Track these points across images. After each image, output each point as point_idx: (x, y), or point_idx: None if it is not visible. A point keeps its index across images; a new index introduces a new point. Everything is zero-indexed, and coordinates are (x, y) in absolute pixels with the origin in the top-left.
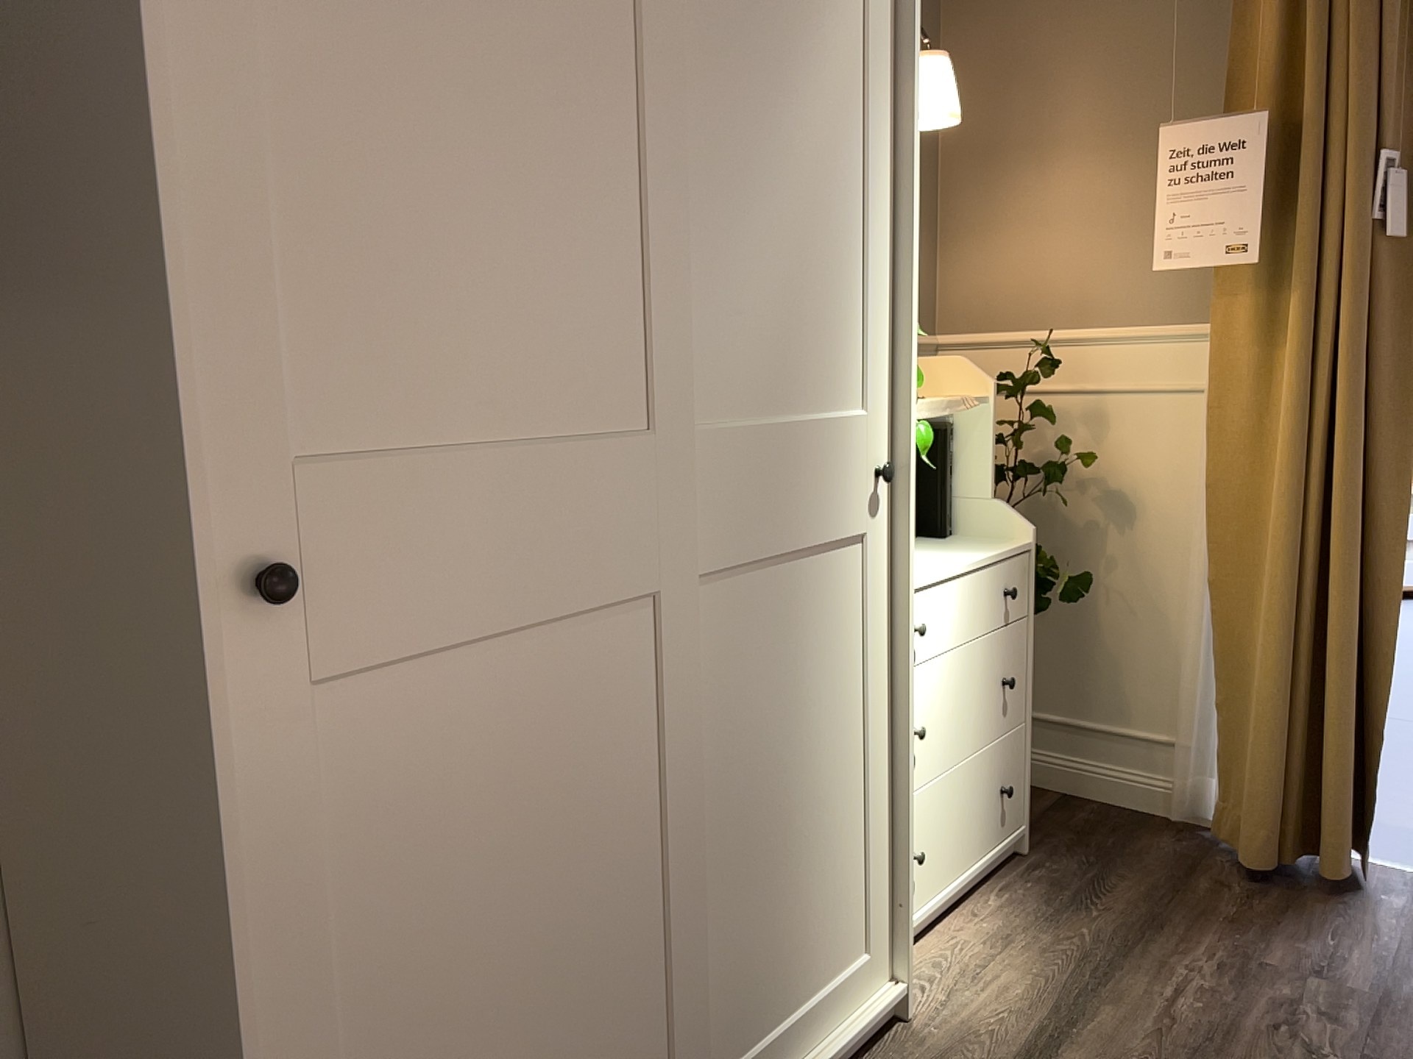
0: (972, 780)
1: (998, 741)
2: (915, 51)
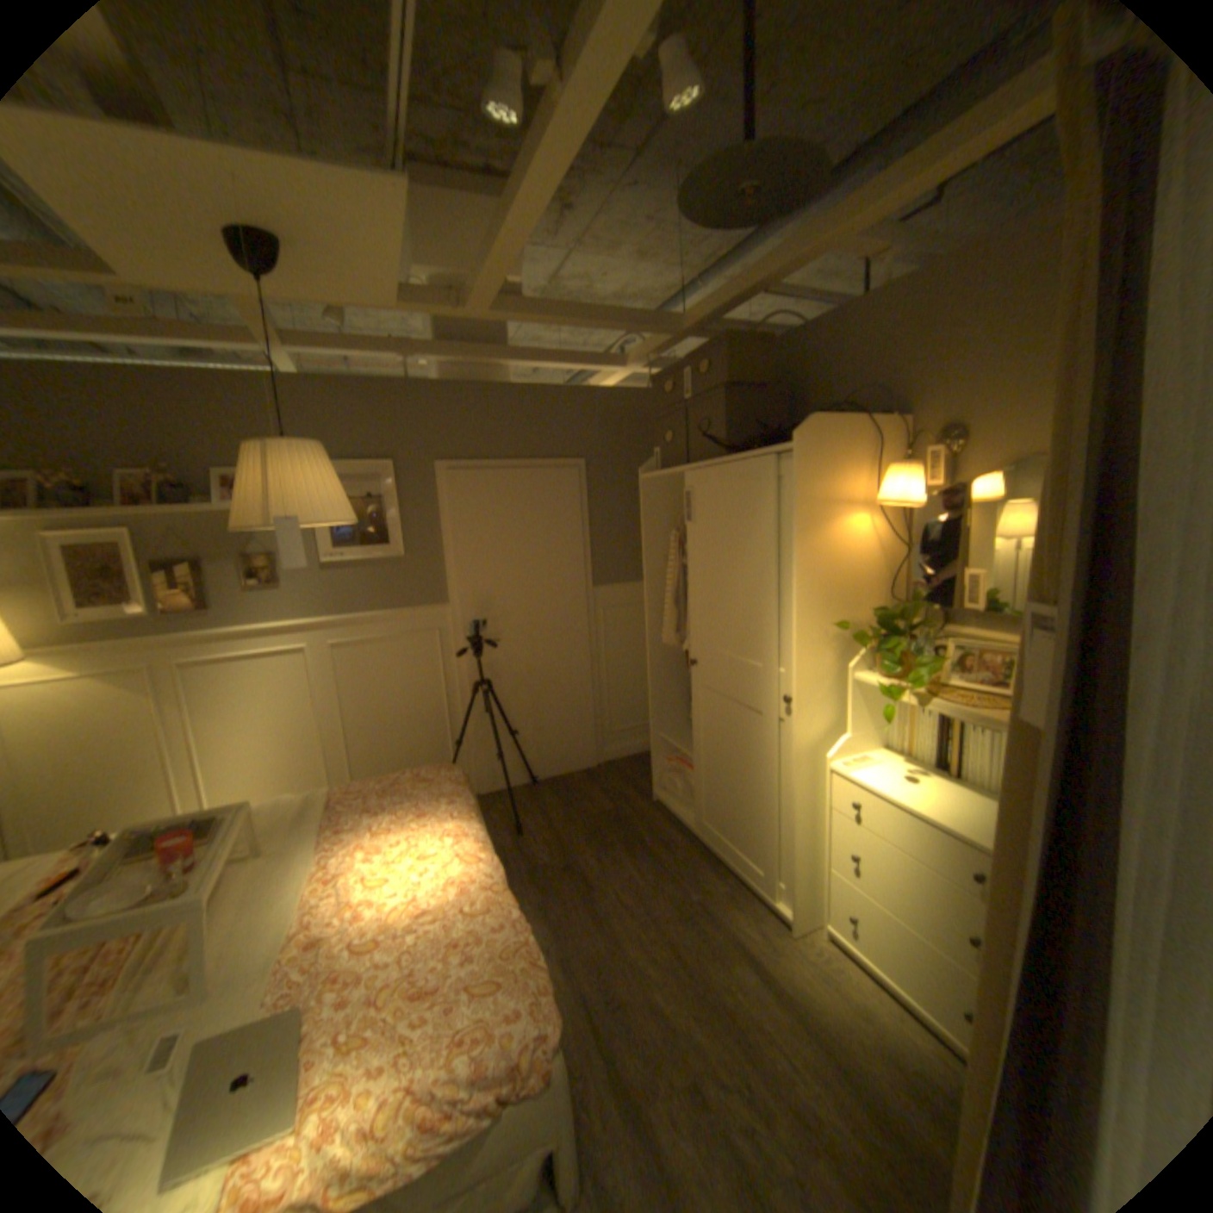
0: (923, 956)
1: (964, 973)
2: (797, 526)
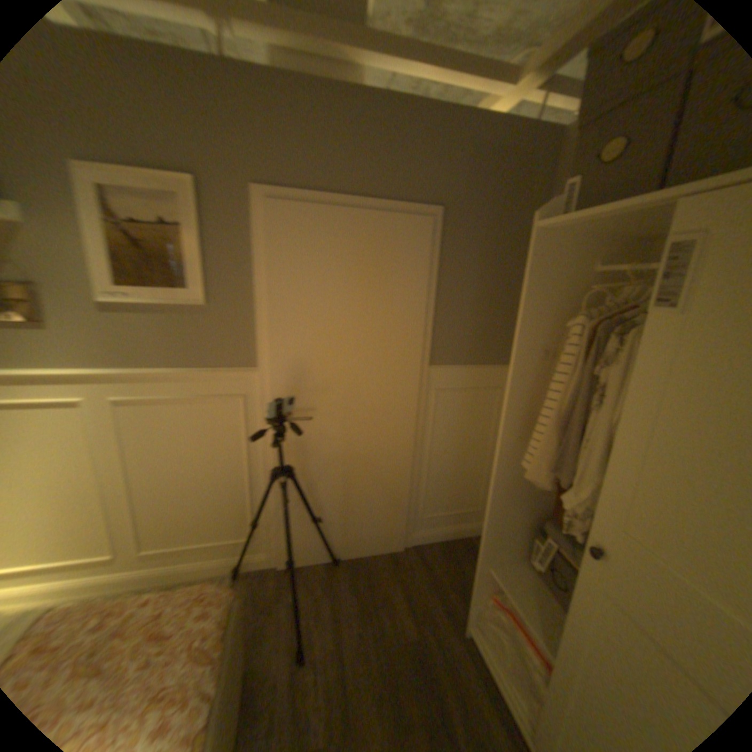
0: None
1: None
2: None
